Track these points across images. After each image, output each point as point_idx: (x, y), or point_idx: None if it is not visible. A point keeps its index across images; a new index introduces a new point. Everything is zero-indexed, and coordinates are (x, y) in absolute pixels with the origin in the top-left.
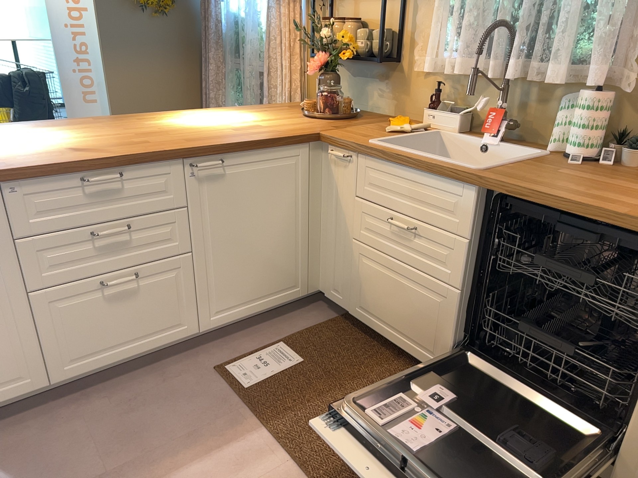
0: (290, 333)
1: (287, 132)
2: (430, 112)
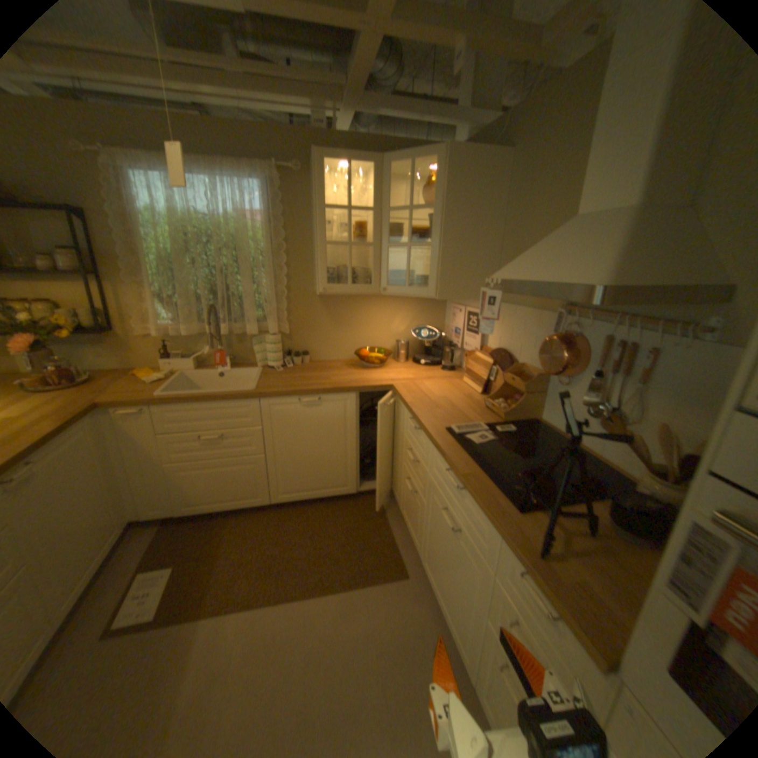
0: (135, 564)
1: (64, 412)
2: (165, 360)
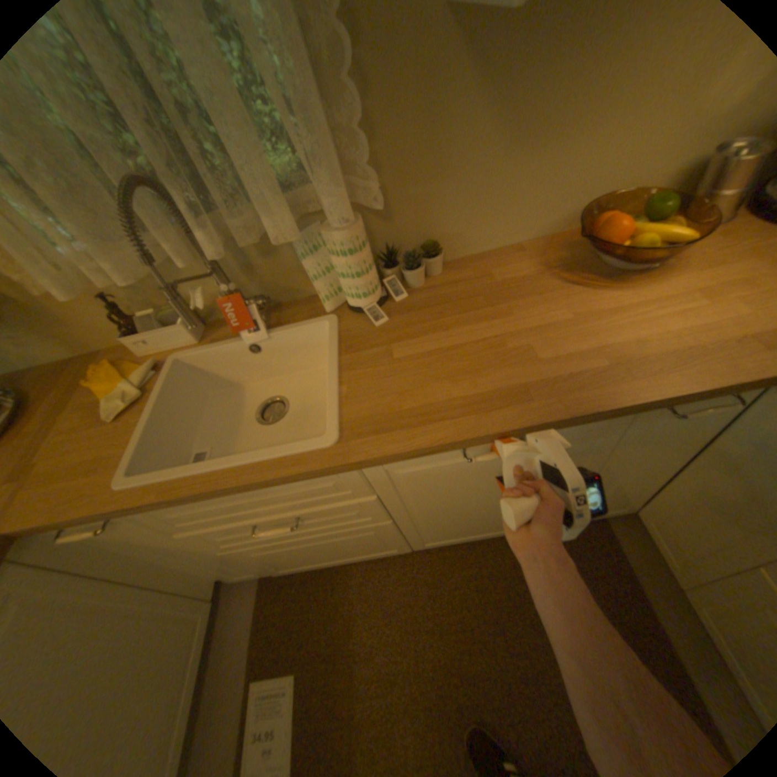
0: (242, 659)
1: None
2: (130, 338)
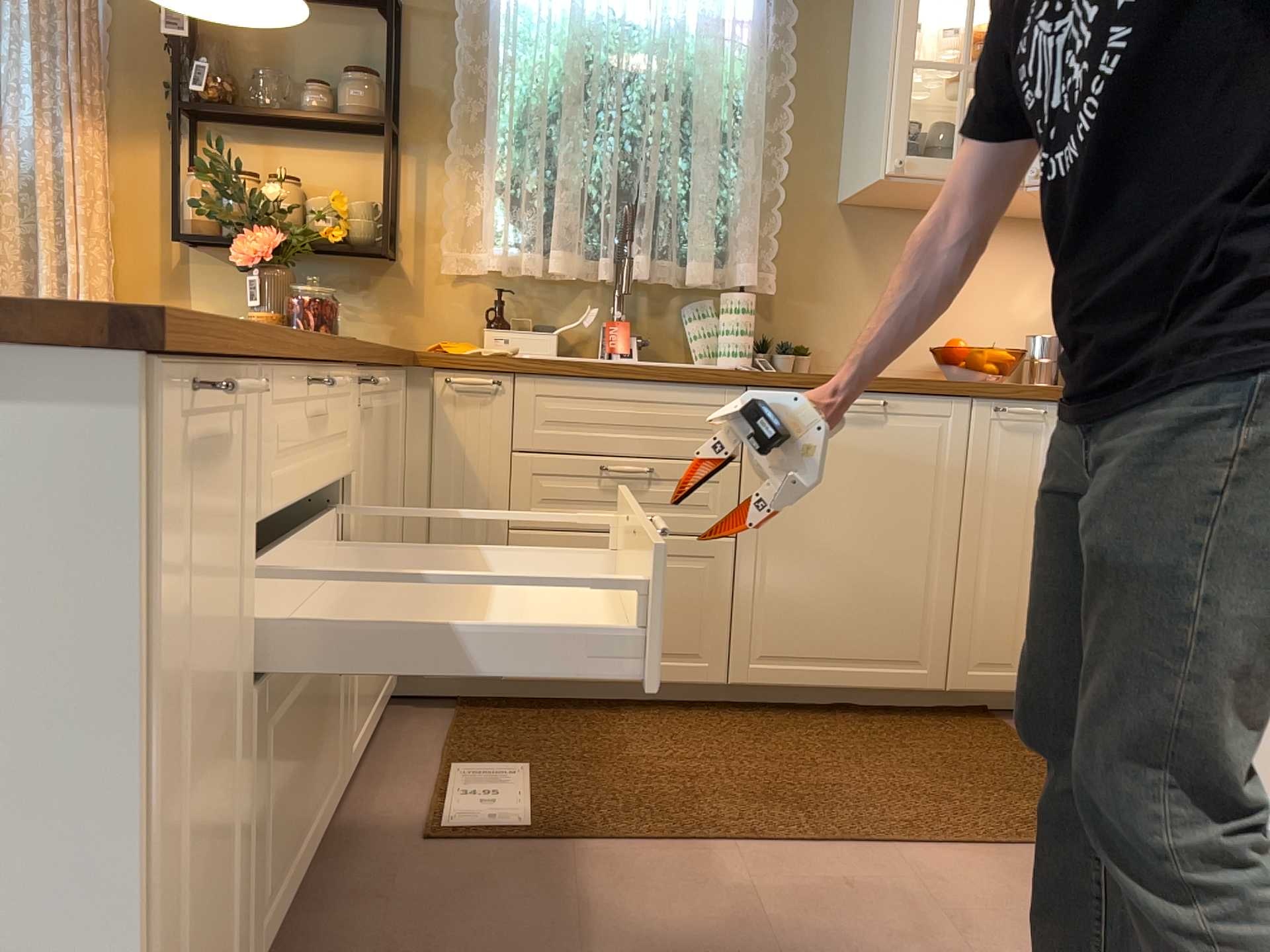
0: (435, 754)
1: None
2: (501, 331)
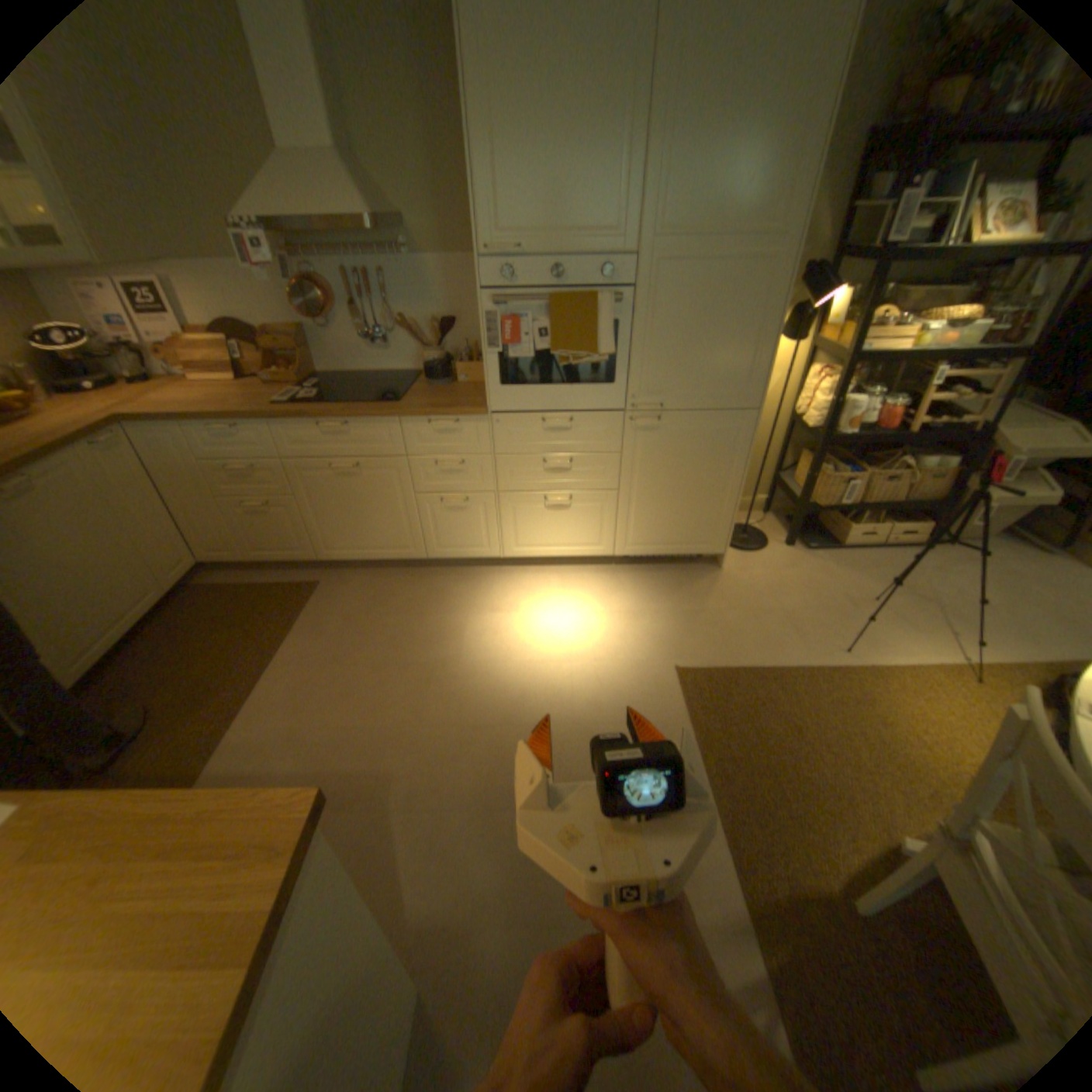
0: None
1: None
2: None
